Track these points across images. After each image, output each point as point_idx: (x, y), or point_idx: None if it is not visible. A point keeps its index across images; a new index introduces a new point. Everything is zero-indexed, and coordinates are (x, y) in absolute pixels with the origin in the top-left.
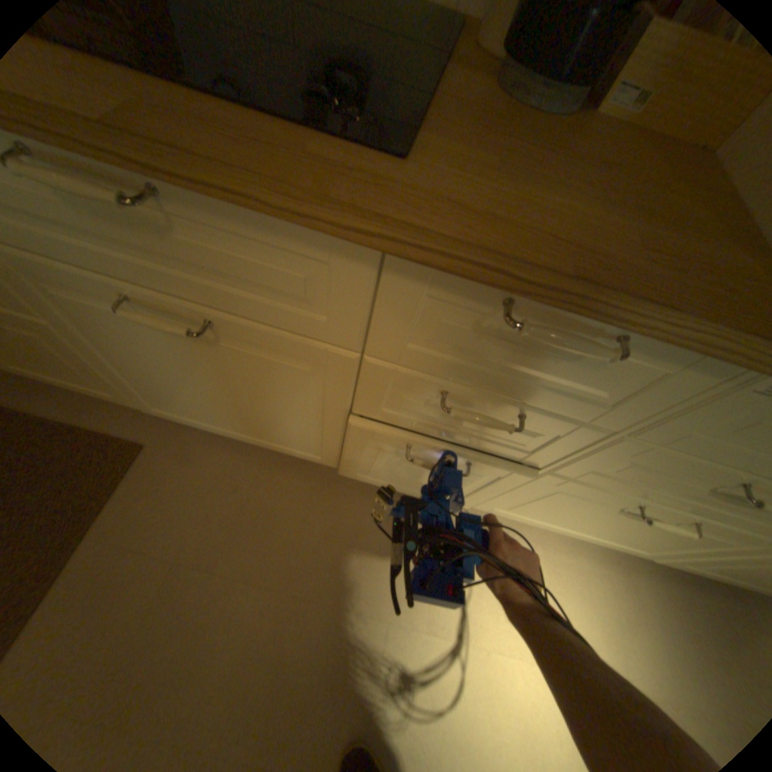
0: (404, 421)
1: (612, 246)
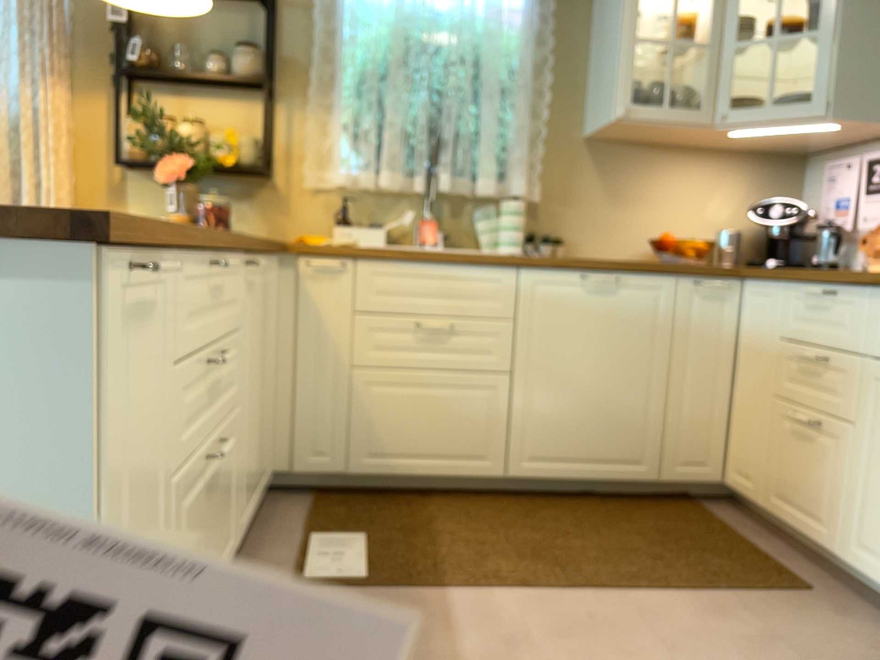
0: None
1: None
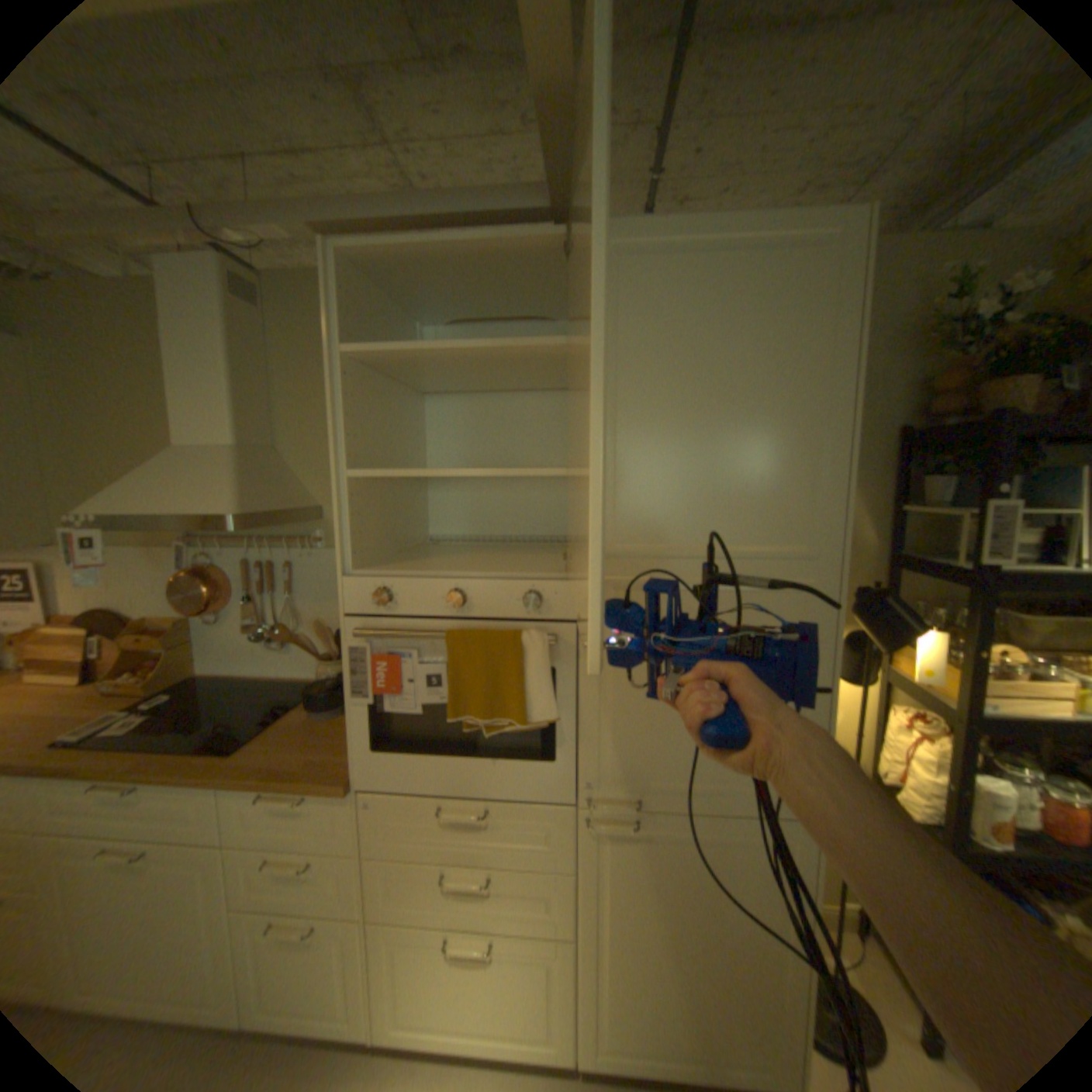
0: (258, 906)
1: (284, 770)
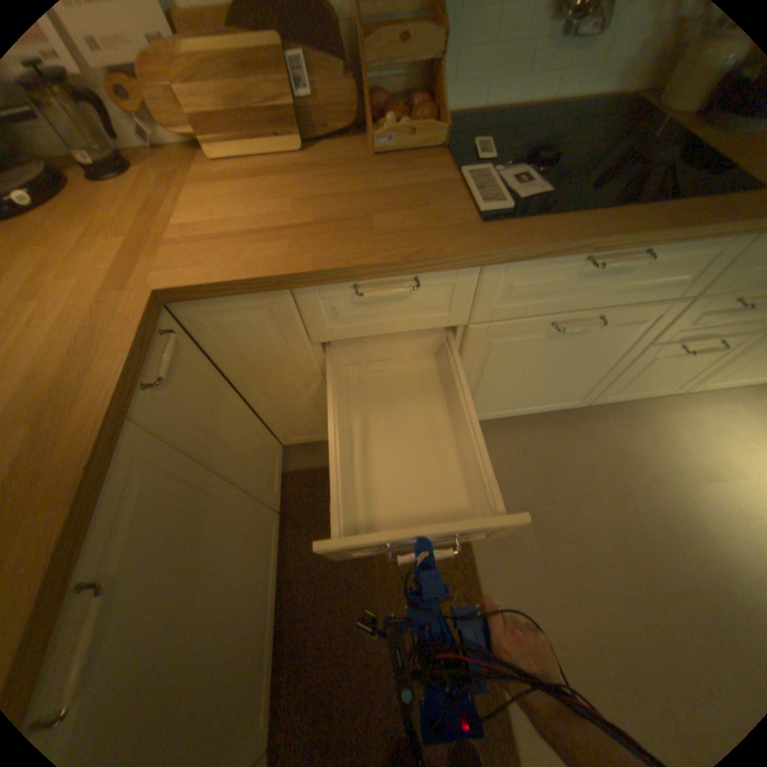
0: (688, 334)
1: None
